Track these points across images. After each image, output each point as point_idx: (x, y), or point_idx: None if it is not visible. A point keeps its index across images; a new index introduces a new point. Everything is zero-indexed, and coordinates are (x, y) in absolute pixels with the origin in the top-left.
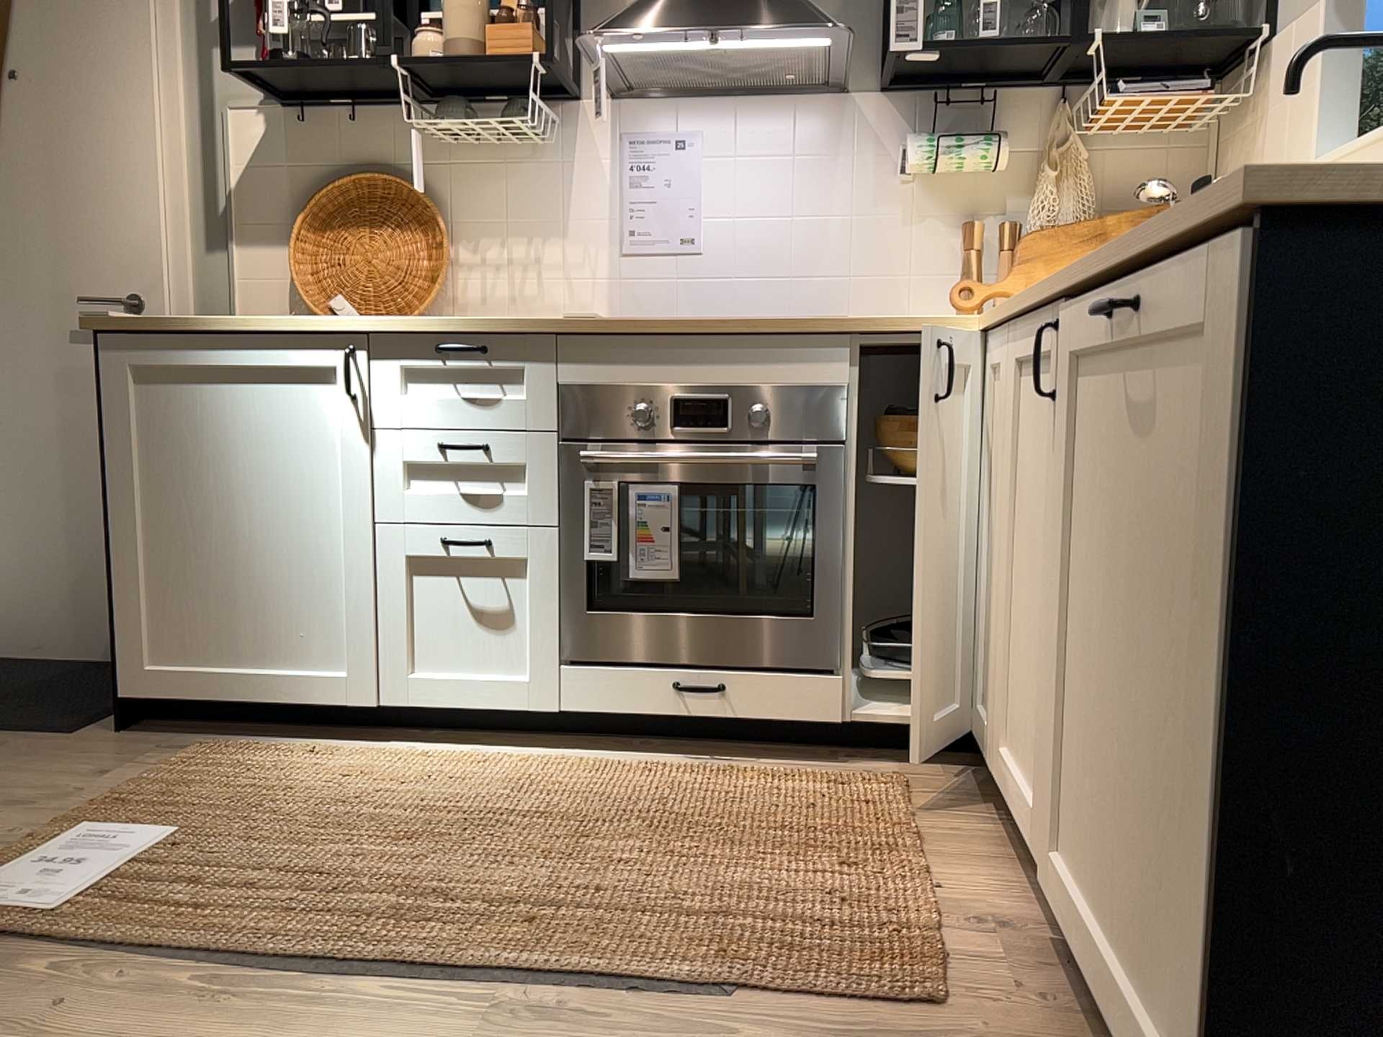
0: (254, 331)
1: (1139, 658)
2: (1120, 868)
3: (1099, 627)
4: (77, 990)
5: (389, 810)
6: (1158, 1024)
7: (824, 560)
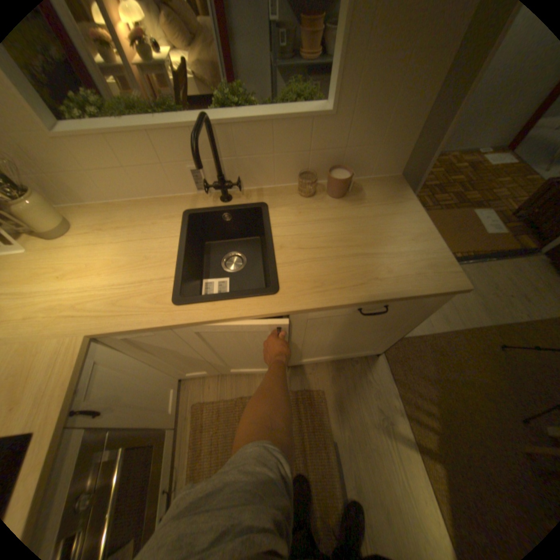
0: None
1: (347, 338)
2: (332, 353)
3: (317, 342)
4: None
5: None
6: (354, 355)
7: (135, 445)
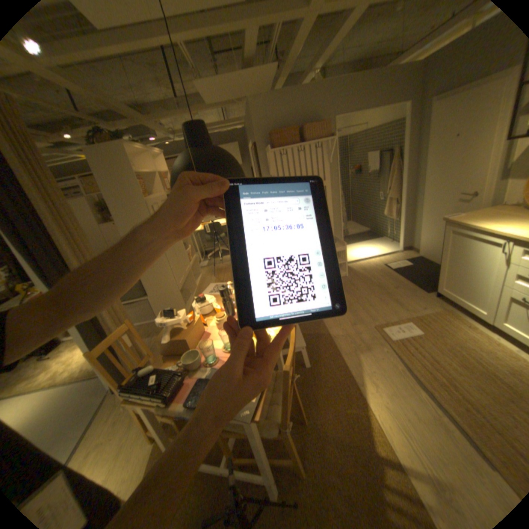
0: (482, 229)
1: None
2: None
3: None
4: (388, 356)
5: (470, 355)
6: None
7: None
